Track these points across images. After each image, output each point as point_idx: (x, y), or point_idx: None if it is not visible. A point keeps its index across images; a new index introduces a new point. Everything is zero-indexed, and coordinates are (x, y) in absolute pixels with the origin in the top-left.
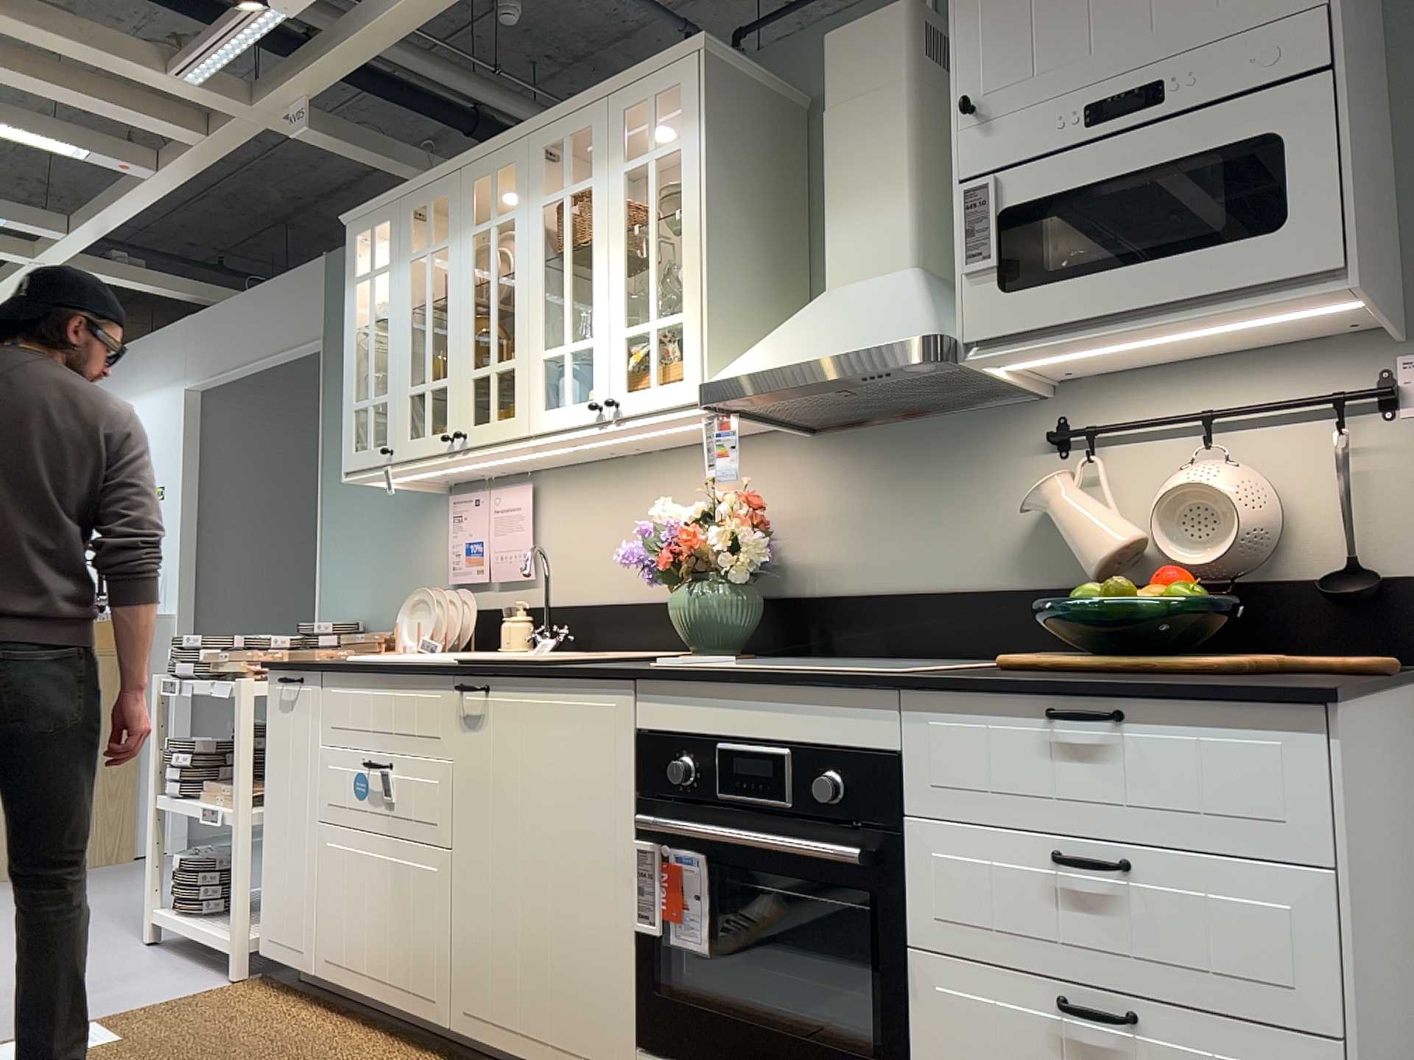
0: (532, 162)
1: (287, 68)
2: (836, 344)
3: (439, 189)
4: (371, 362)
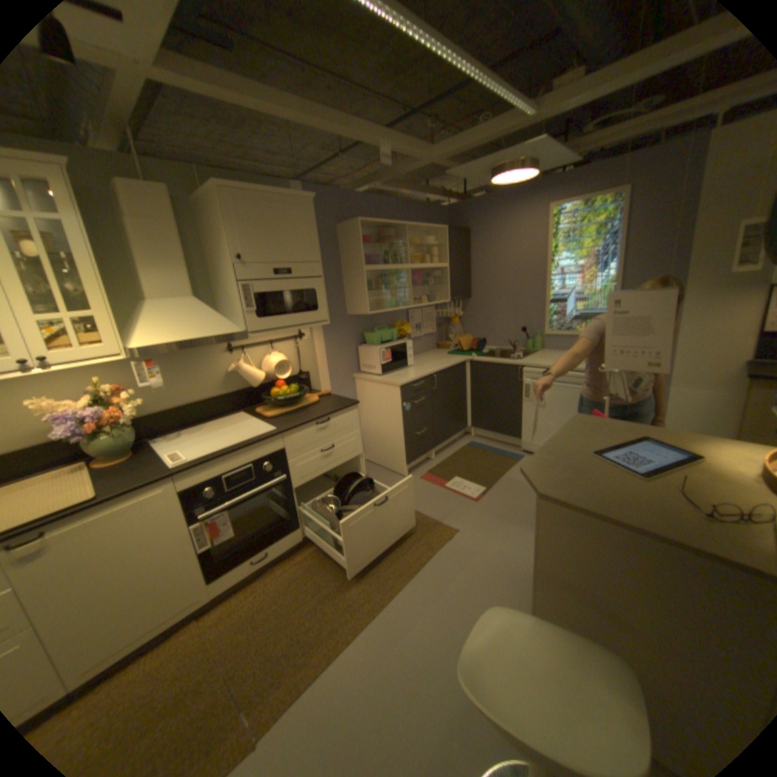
0: None
1: None
2: (202, 331)
3: None
4: None
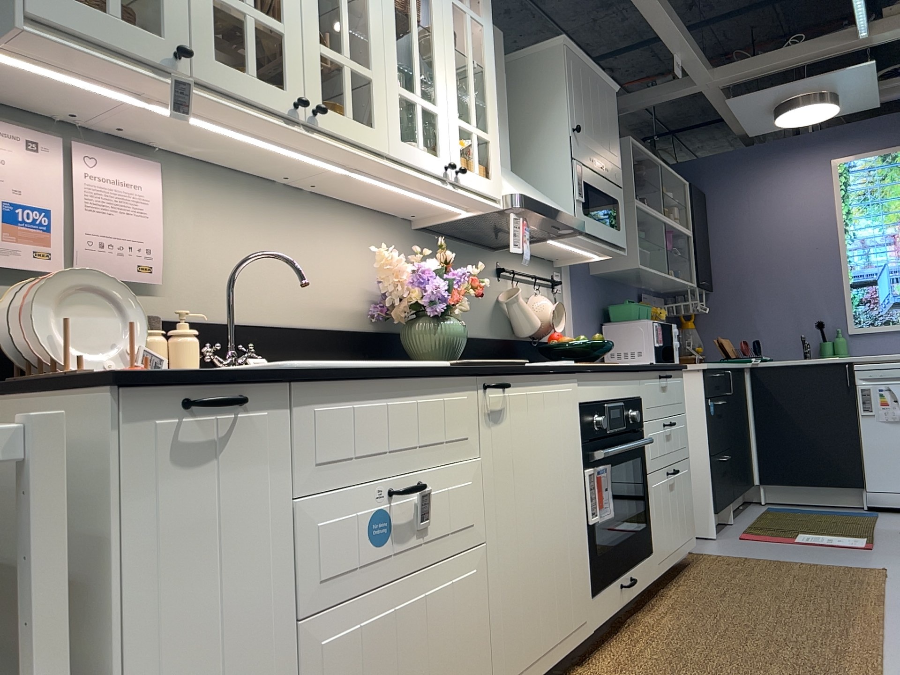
0: None
1: None
2: (554, 205)
3: None
4: None
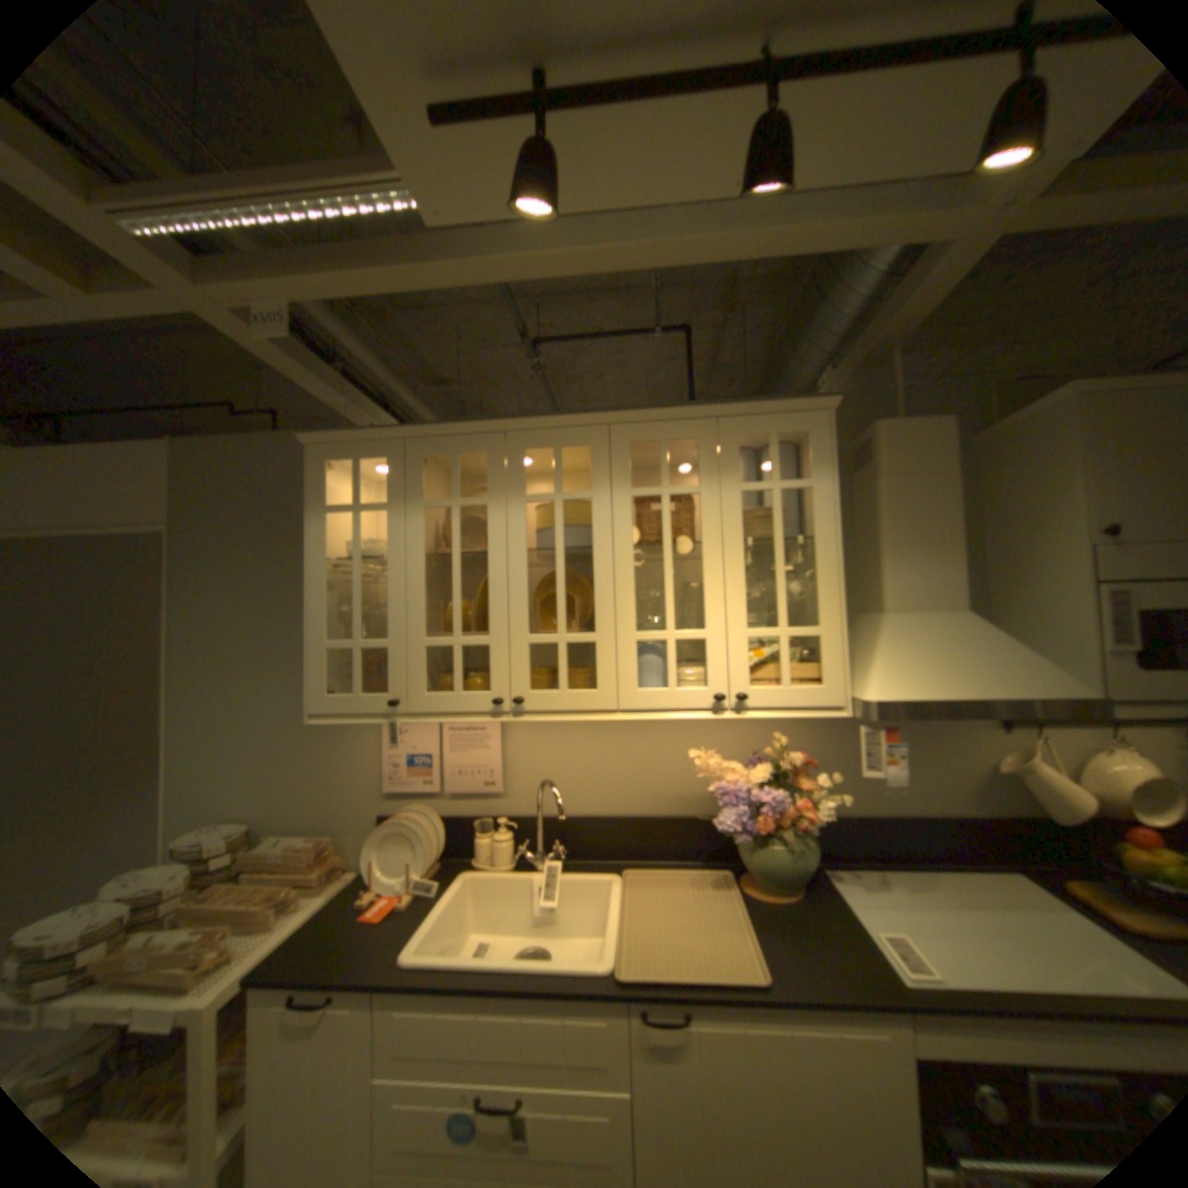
0: (617, 449)
1: (270, 252)
2: (1003, 687)
3: (469, 441)
4: (357, 601)
